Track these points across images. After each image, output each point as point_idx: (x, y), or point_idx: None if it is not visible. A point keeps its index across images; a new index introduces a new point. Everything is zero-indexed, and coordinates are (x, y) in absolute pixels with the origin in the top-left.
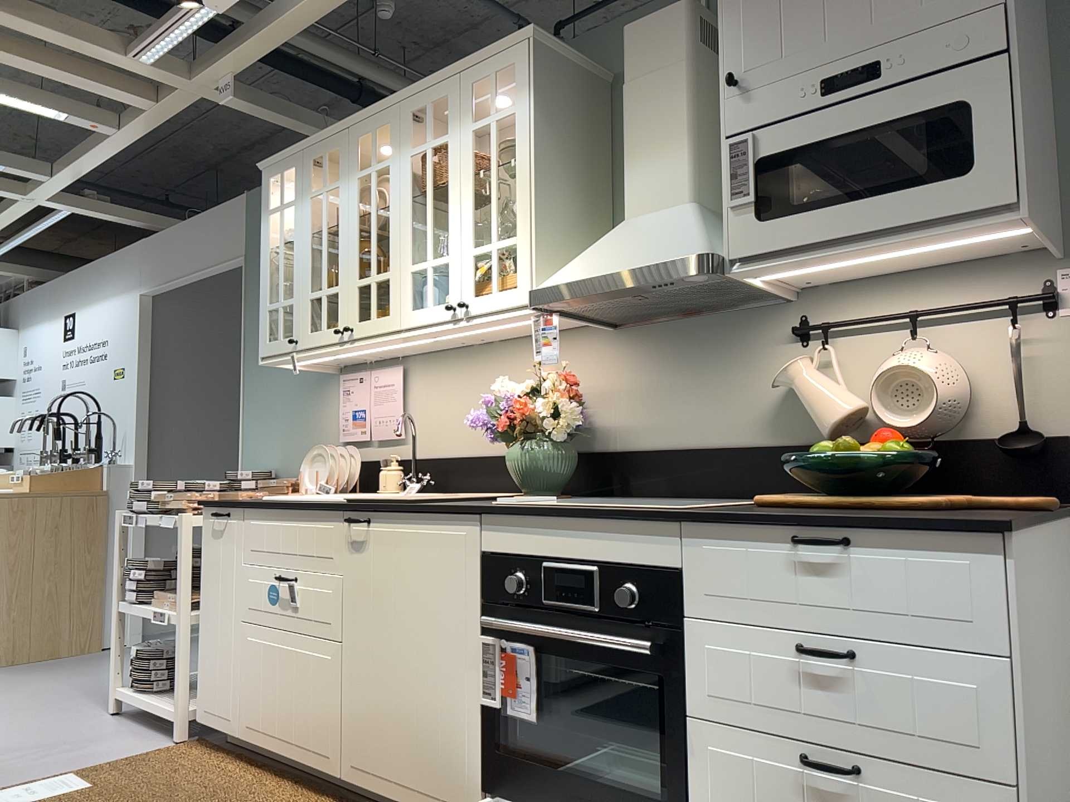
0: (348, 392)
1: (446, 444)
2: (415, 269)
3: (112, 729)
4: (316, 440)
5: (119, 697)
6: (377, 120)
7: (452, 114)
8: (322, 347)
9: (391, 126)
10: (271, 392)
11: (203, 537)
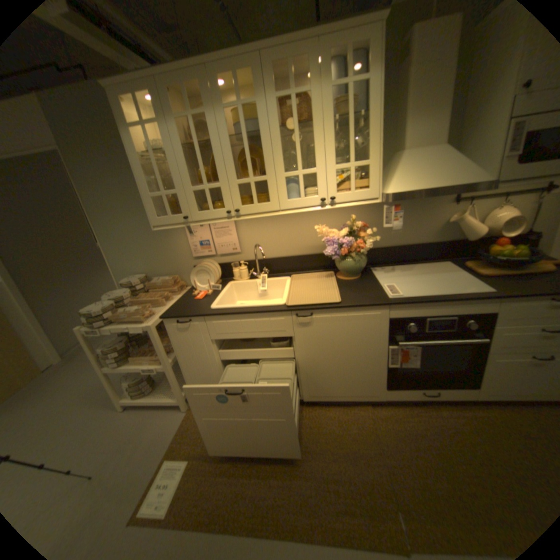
0: (194, 232)
1: (269, 252)
2: (290, 176)
3: (137, 422)
4: (172, 257)
5: (122, 405)
6: (236, 61)
7: (313, 69)
8: (210, 220)
9: (252, 69)
10: (124, 234)
11: (169, 333)
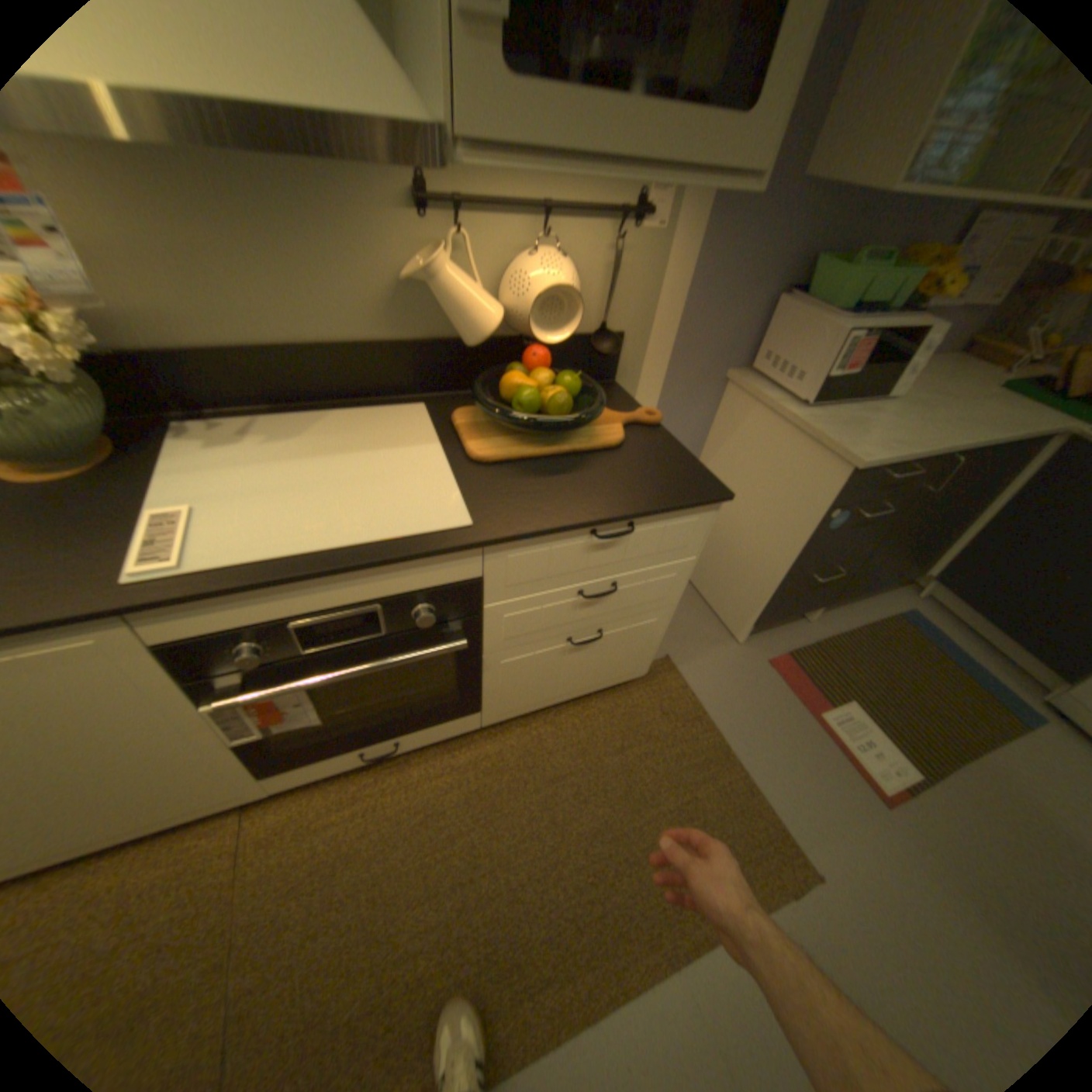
0: None
1: None
2: None
3: None
4: None
5: None
6: None
7: None
8: None
9: None
10: None
11: None
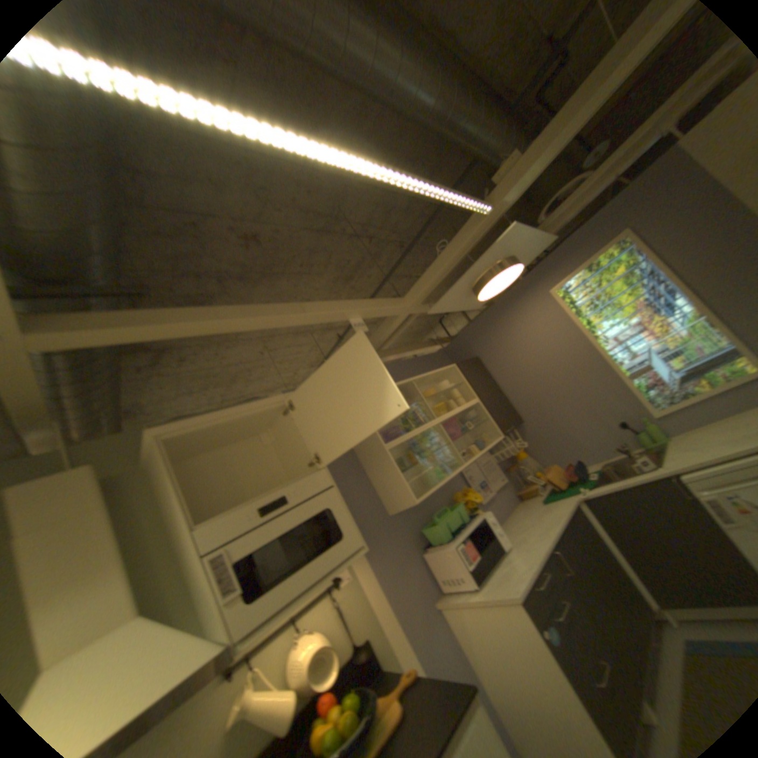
0: None
1: None
2: None
3: None
4: None
5: None
6: None
7: None
8: None
9: None
10: None
11: None
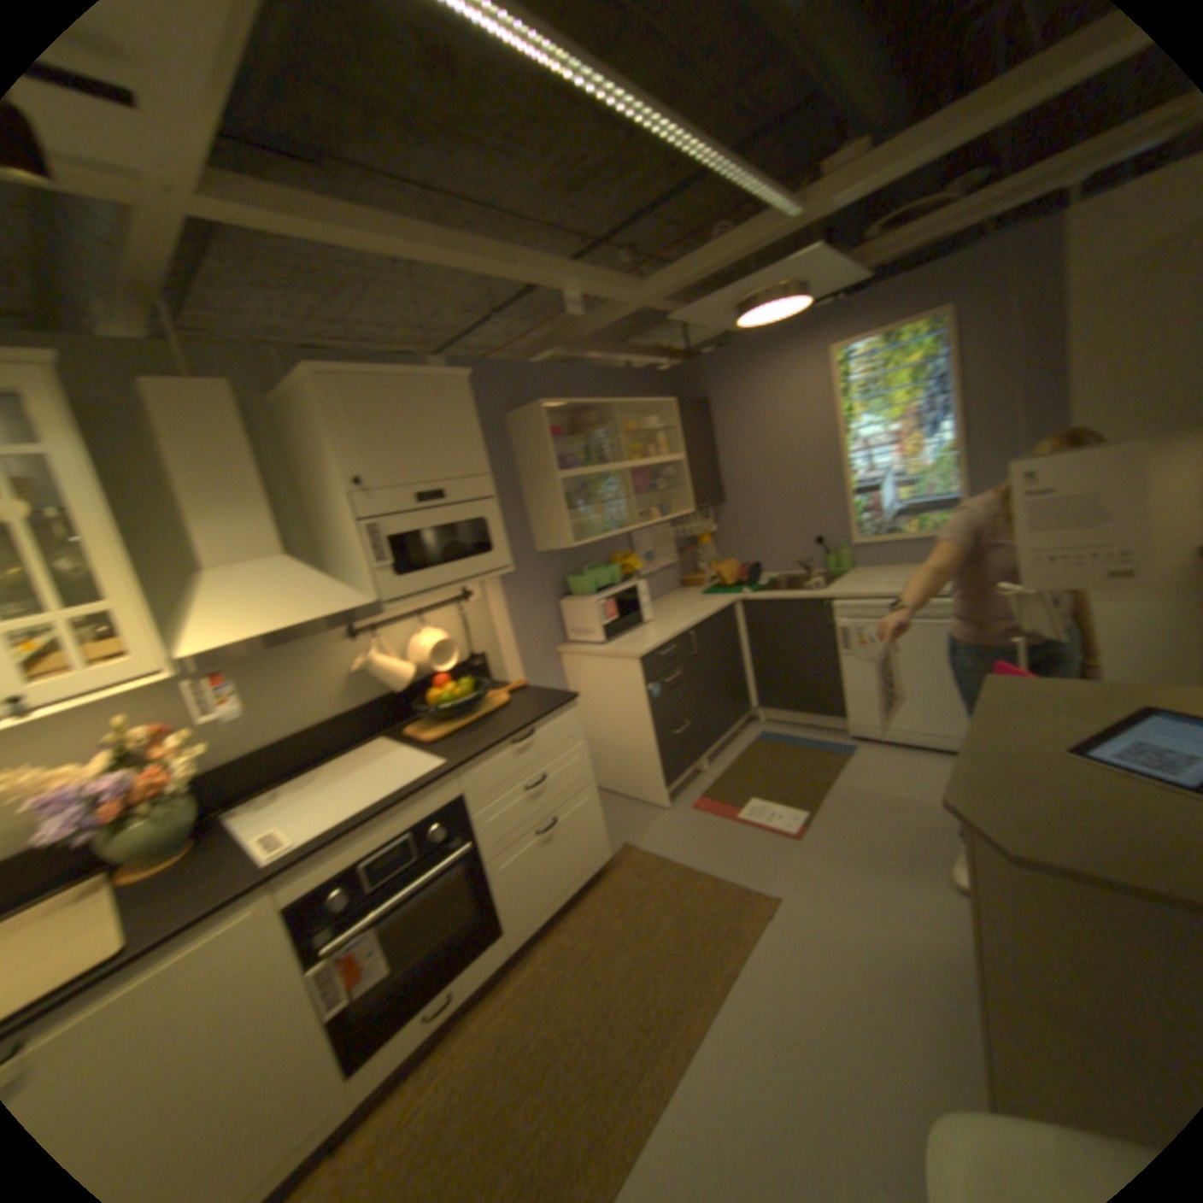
0: None
1: None
2: None
3: None
4: None
5: None
6: None
7: None
8: None
9: None
10: None
11: None
